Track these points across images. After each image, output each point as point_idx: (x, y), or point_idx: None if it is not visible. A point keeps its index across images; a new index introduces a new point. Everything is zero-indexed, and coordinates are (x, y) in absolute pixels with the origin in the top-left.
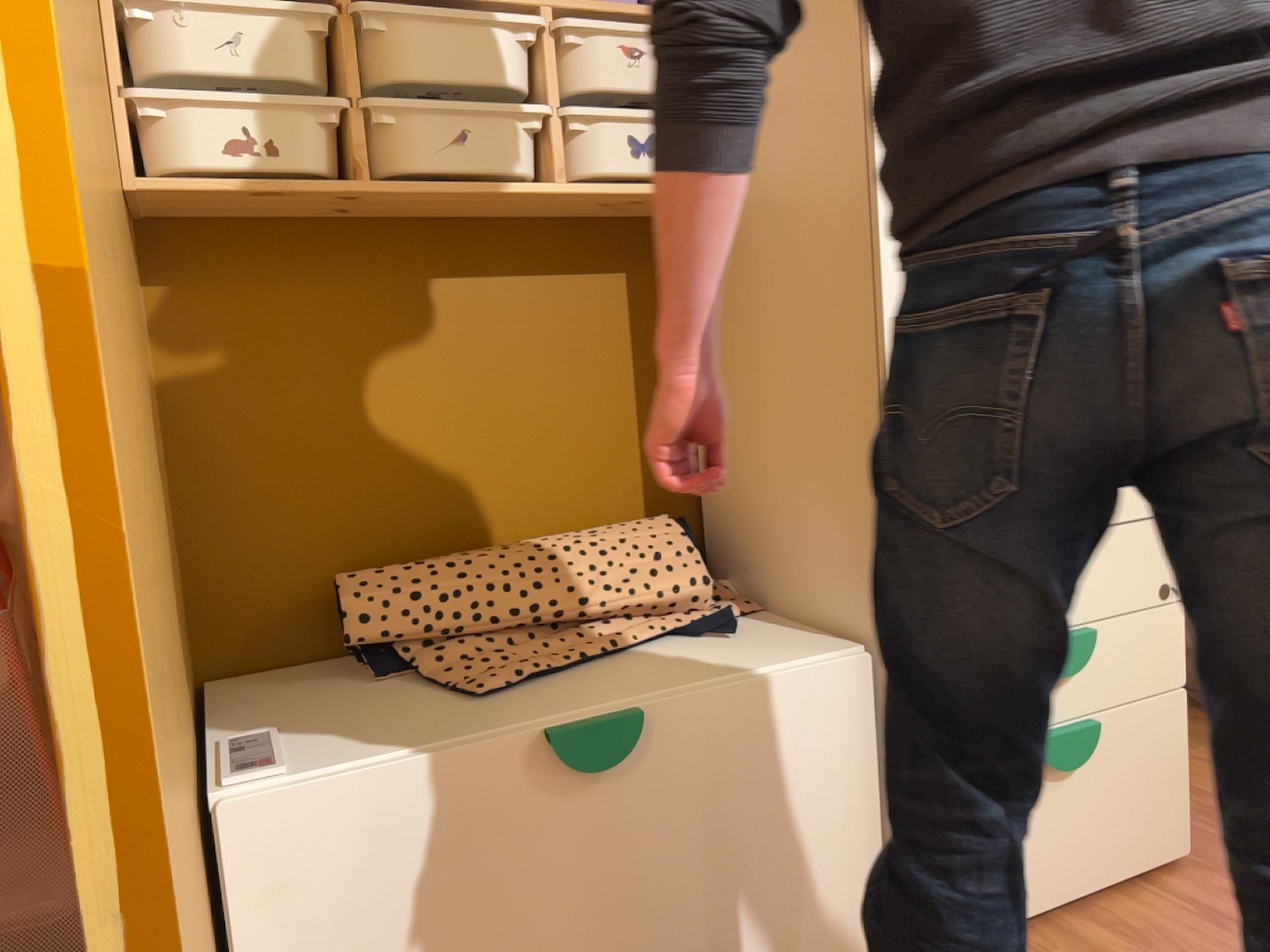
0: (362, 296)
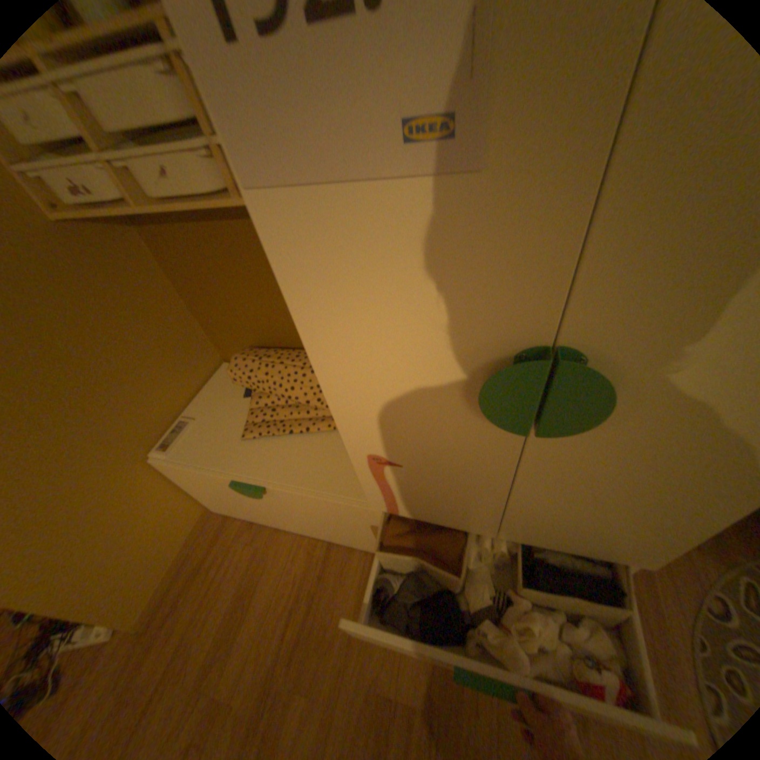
0: (215, 230)
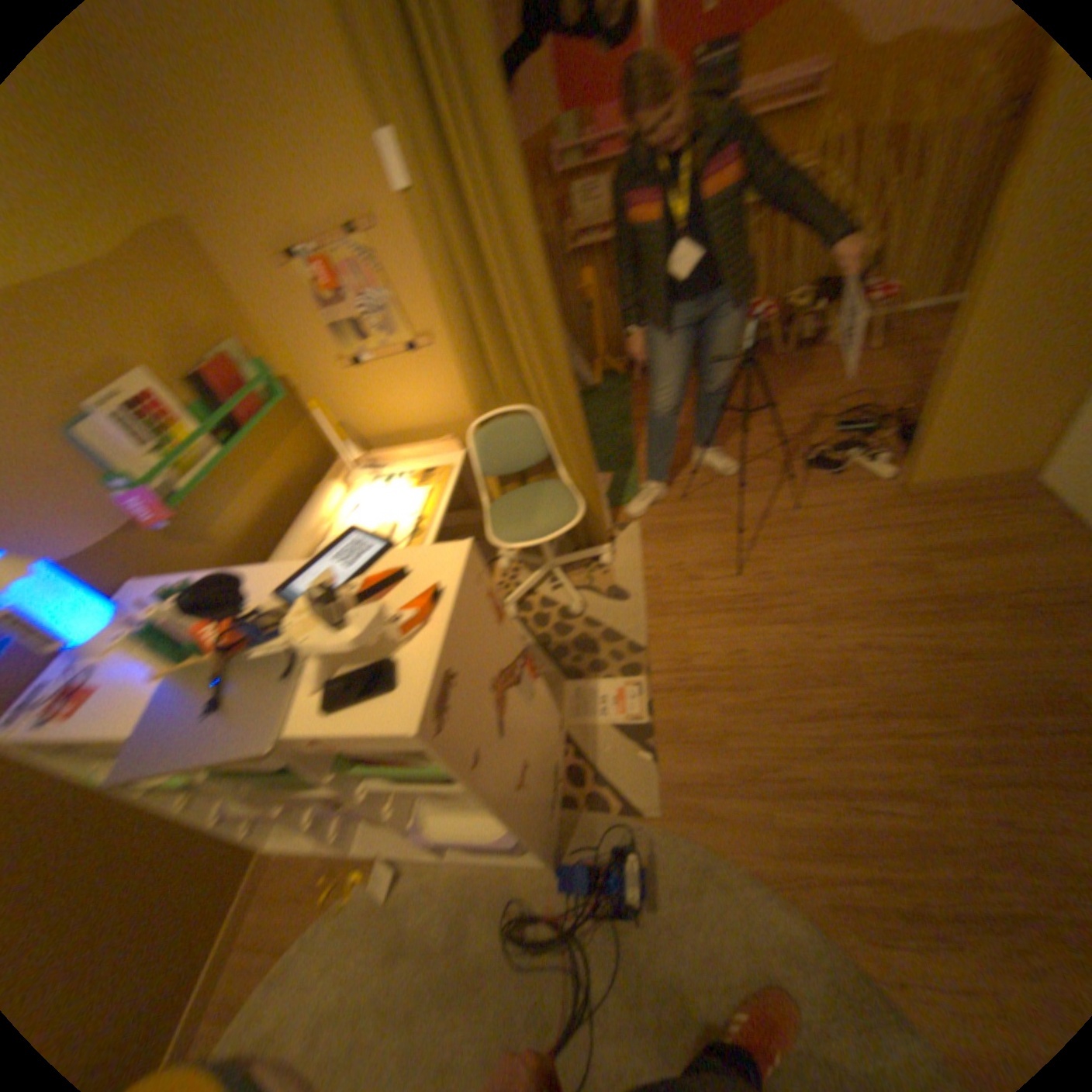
0: None
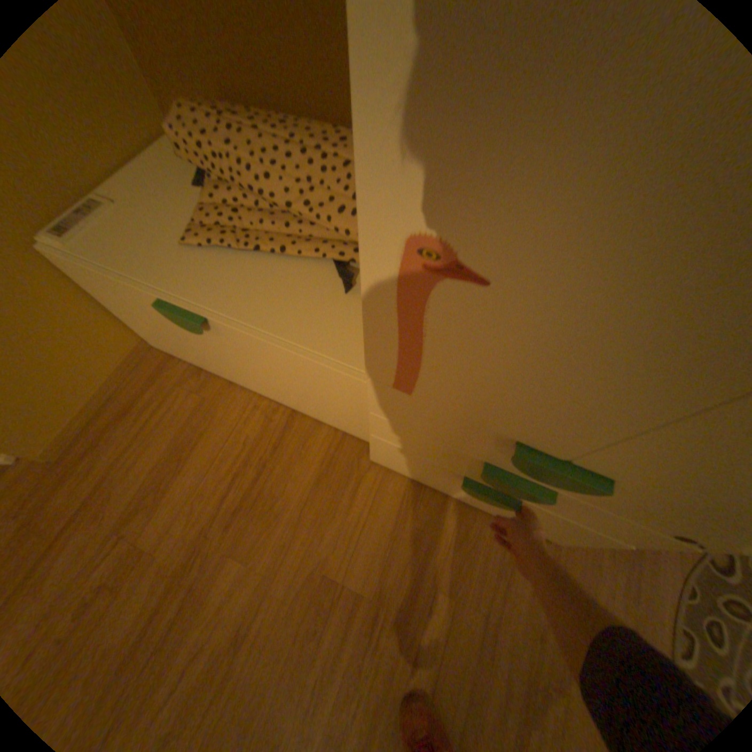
0: None
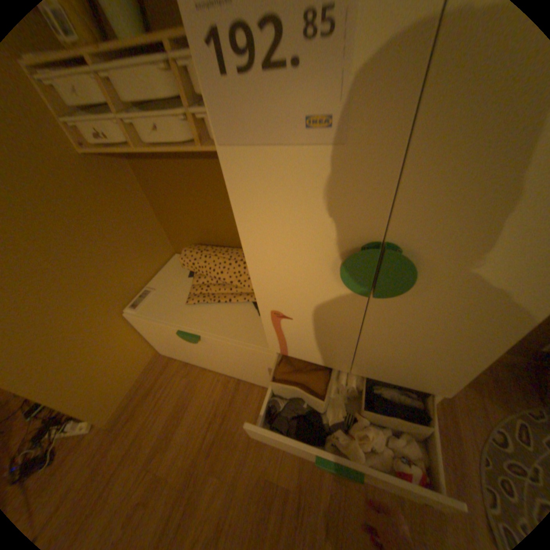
0: (179, 164)
